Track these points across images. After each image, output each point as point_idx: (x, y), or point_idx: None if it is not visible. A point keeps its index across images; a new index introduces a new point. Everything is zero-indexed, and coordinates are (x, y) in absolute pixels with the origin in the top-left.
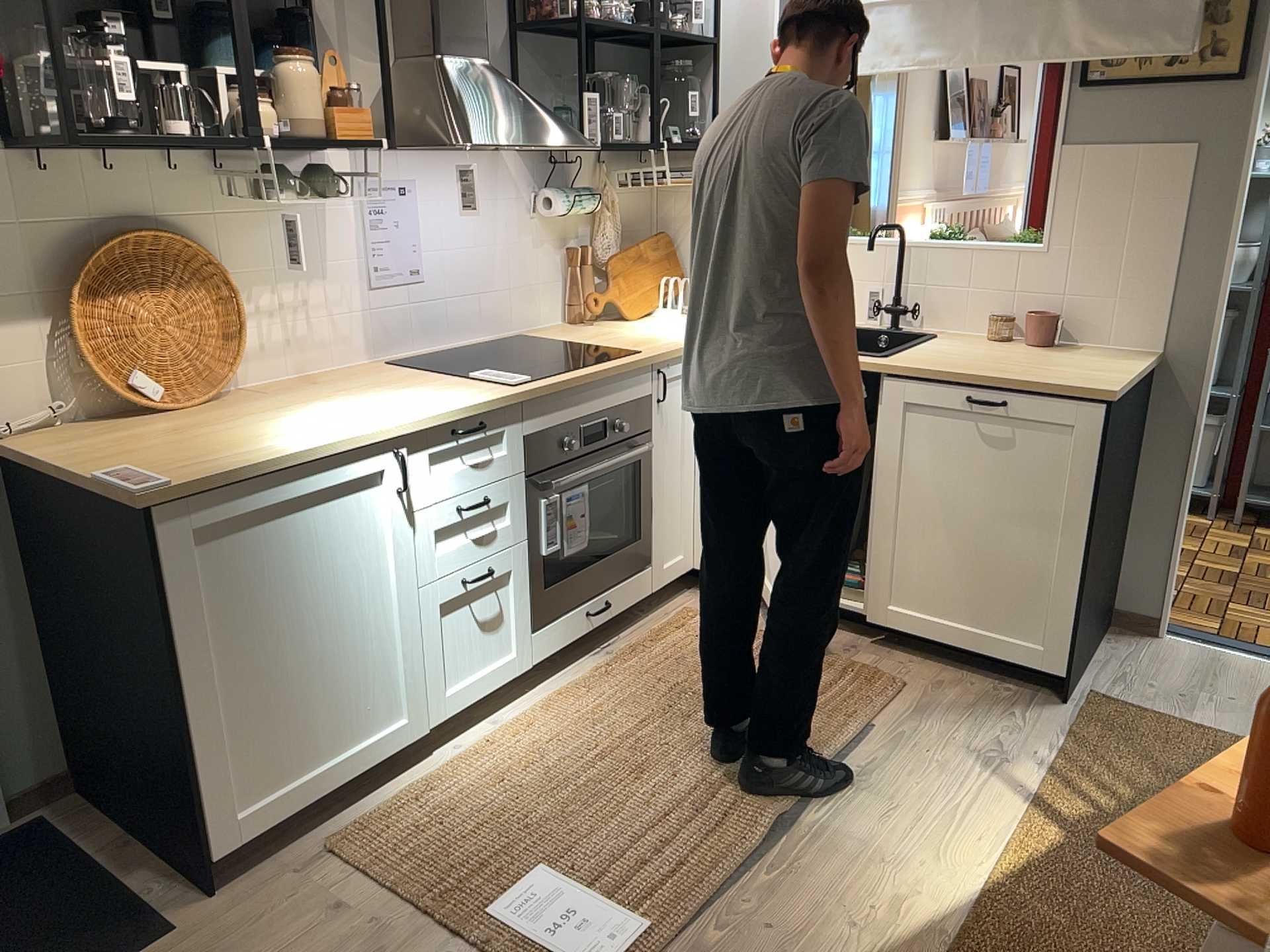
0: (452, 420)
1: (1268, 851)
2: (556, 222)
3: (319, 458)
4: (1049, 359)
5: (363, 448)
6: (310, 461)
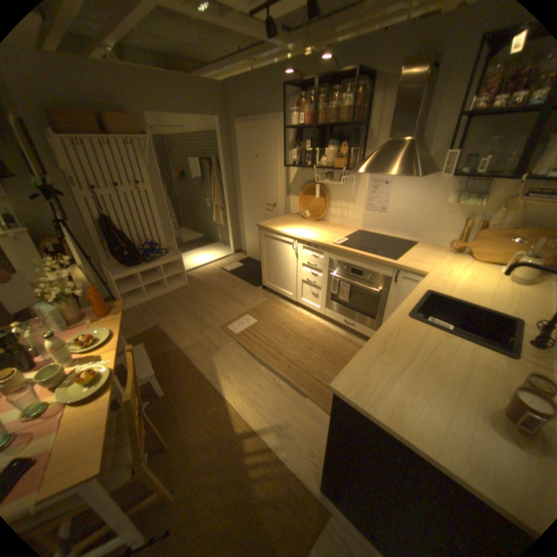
0: (307, 241)
1: (103, 313)
2: (468, 206)
3: (279, 233)
4: (443, 397)
5: (287, 236)
6: (279, 233)
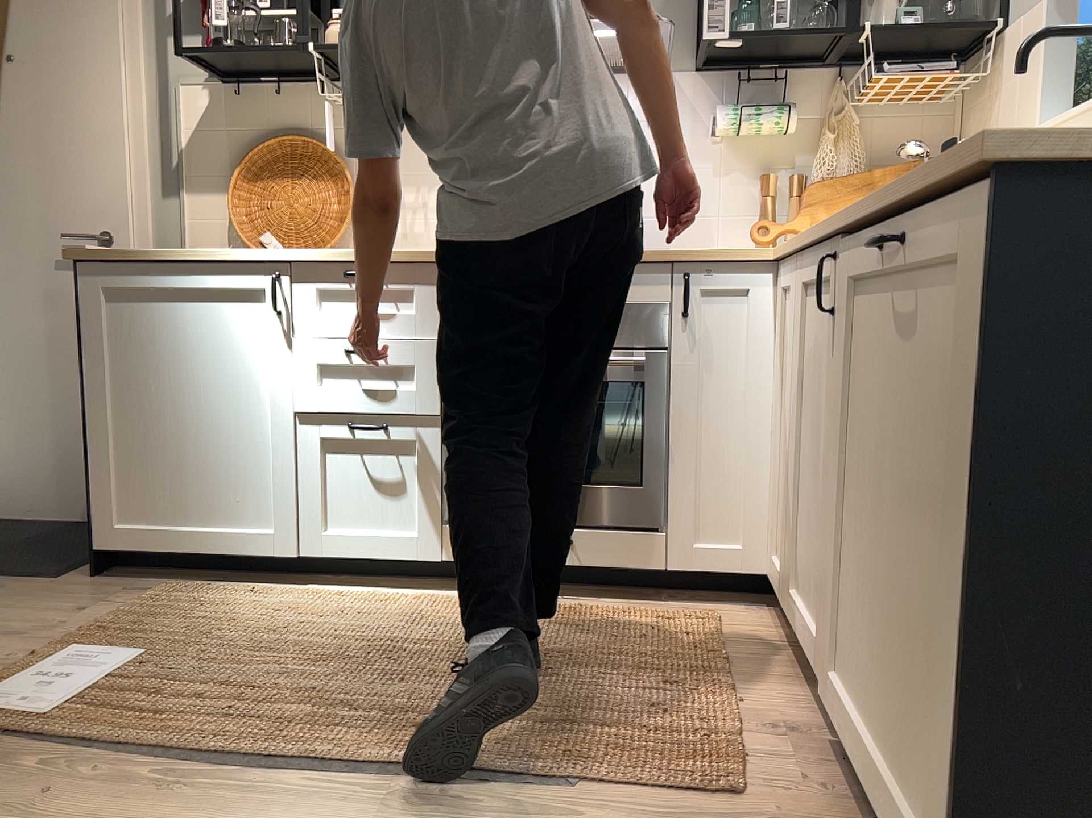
0: (341, 262)
1: None
2: (750, 149)
3: (200, 261)
4: None
5: (242, 263)
6: (198, 264)
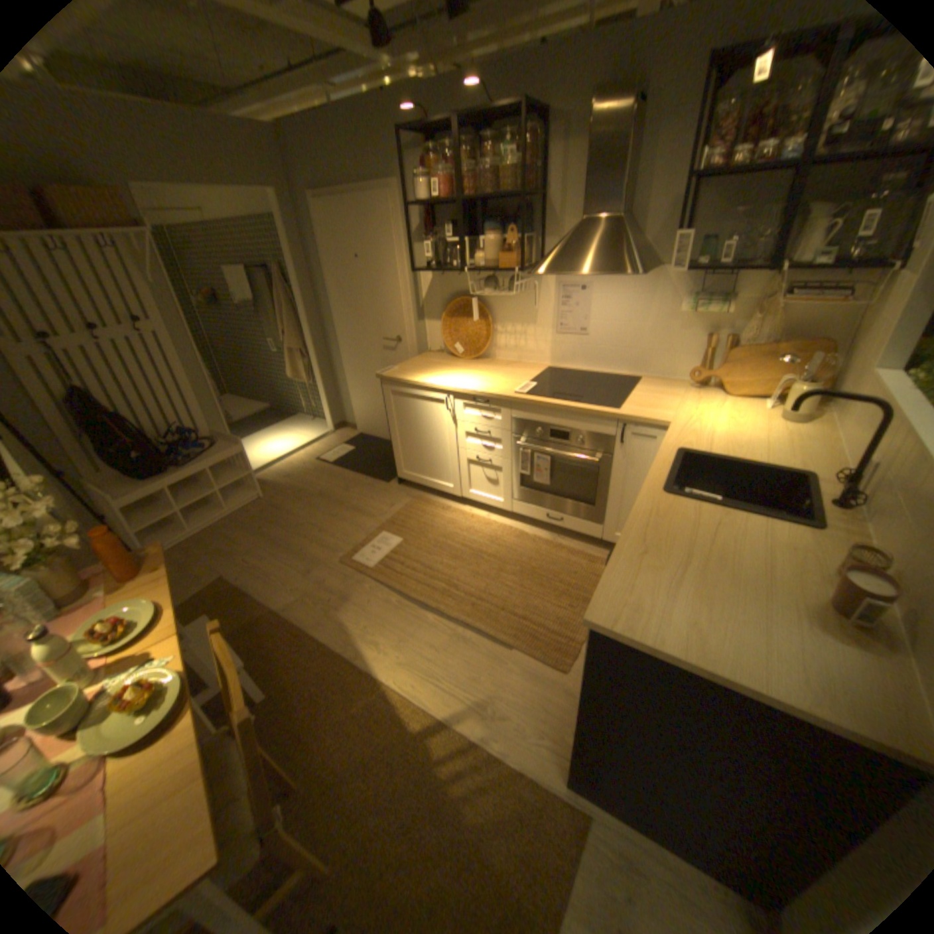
0: (471, 394)
1: (128, 573)
2: (708, 315)
3: (420, 386)
4: (747, 602)
5: (435, 389)
6: (420, 386)
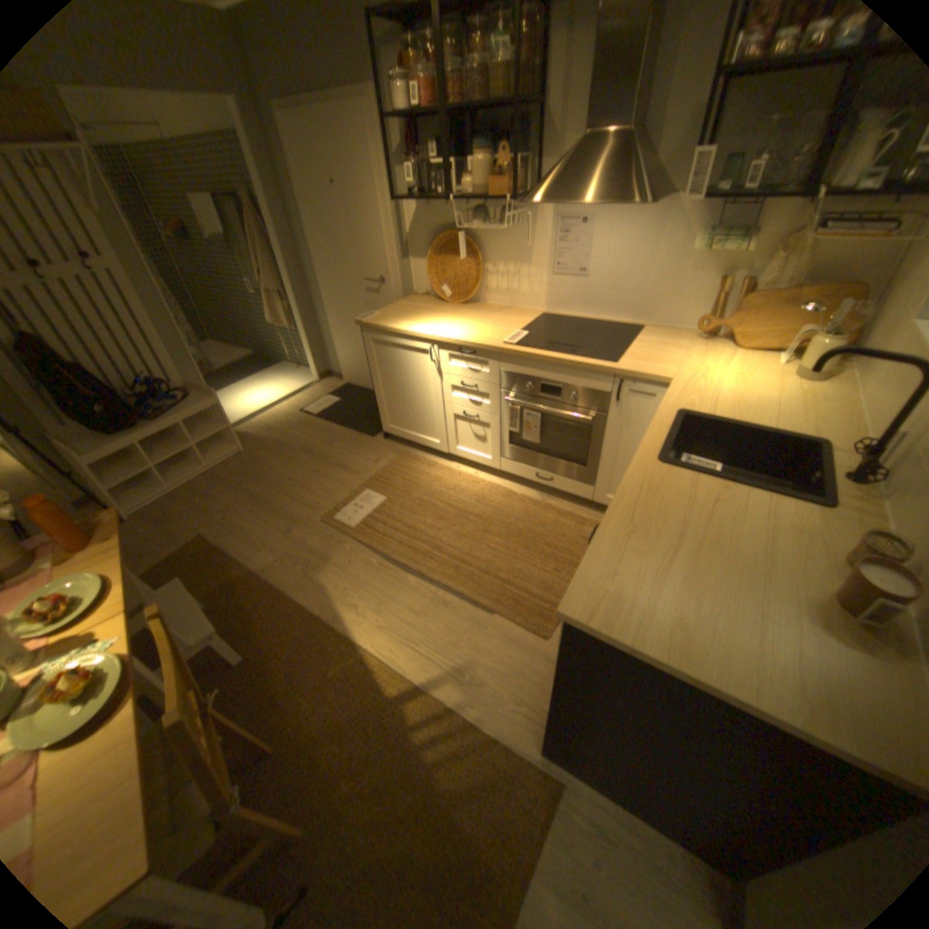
0: (457, 344)
1: (79, 542)
2: (724, 253)
3: (402, 333)
4: (741, 593)
5: (418, 337)
6: (402, 334)
